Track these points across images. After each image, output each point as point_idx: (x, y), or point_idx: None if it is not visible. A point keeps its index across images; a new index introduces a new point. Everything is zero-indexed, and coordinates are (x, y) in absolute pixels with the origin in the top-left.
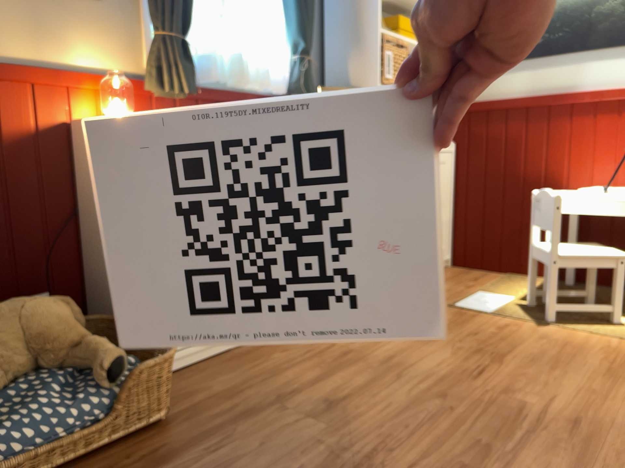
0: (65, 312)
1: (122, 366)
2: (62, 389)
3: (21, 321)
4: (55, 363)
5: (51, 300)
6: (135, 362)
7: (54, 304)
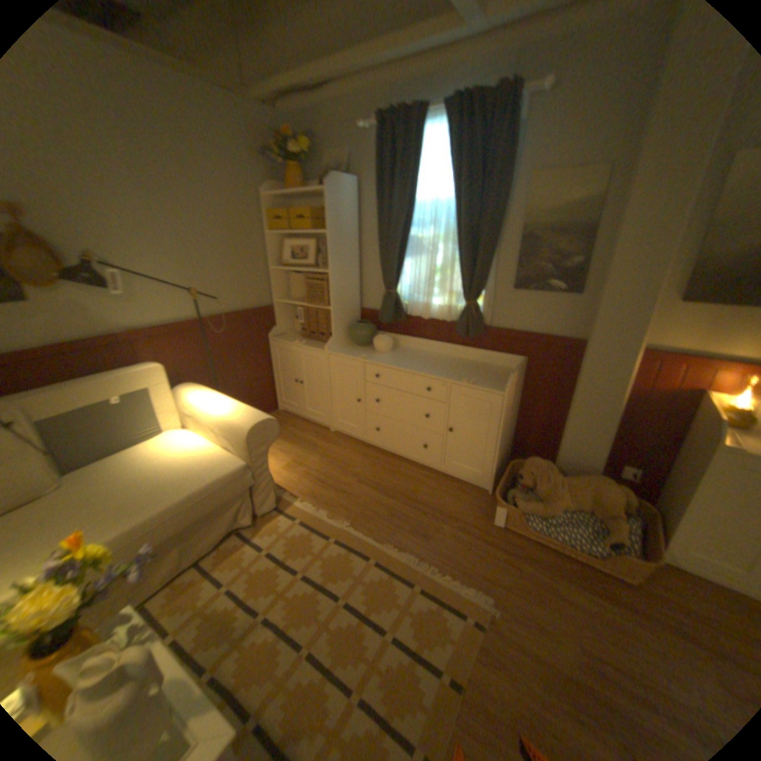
0: (622, 500)
1: (625, 548)
2: (595, 533)
3: (598, 492)
4: (603, 518)
5: (621, 490)
6: (641, 550)
7: (619, 494)
